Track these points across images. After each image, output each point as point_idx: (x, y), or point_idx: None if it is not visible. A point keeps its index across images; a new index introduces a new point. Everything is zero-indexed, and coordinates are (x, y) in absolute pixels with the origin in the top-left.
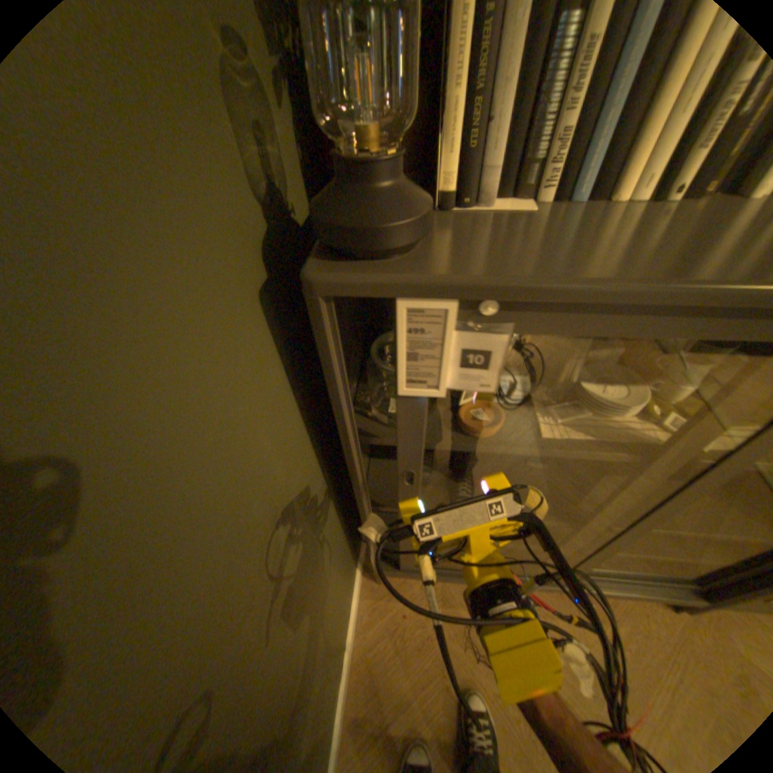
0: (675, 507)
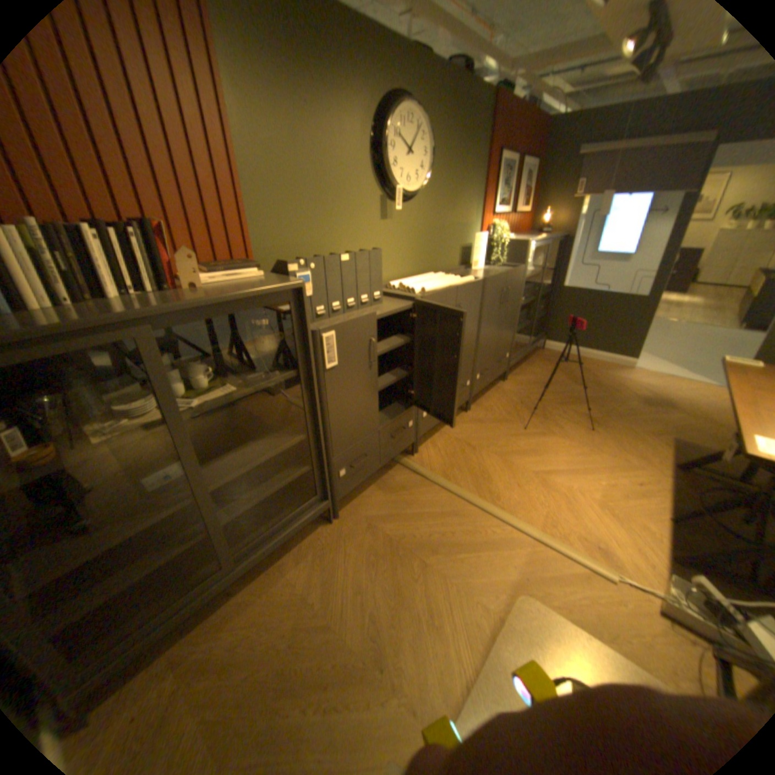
0: (248, 455)
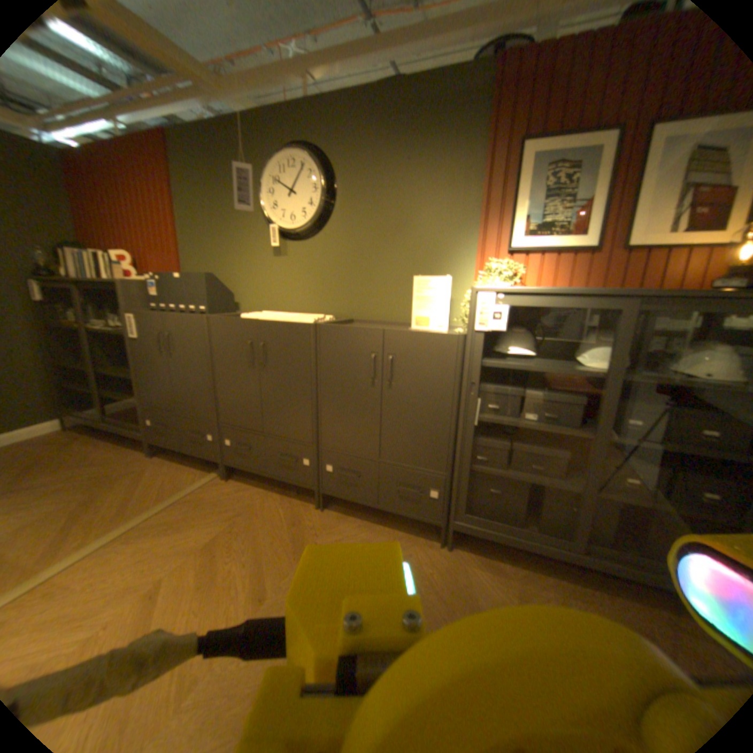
0: (123, 370)
